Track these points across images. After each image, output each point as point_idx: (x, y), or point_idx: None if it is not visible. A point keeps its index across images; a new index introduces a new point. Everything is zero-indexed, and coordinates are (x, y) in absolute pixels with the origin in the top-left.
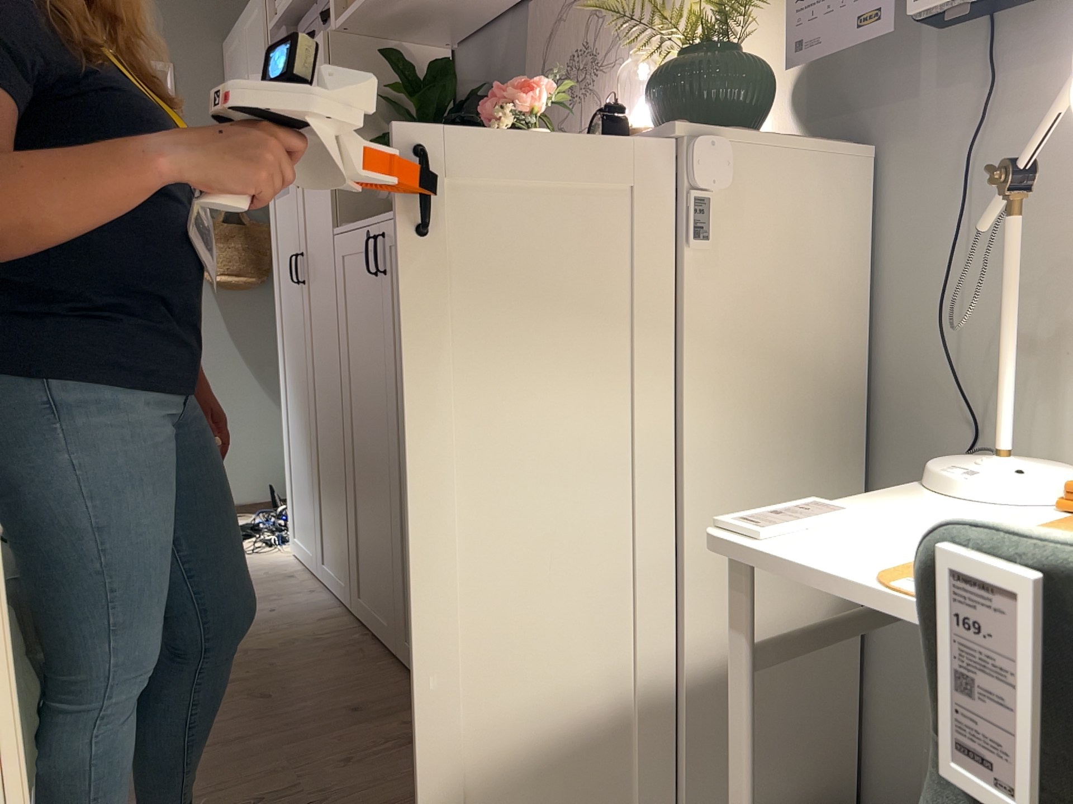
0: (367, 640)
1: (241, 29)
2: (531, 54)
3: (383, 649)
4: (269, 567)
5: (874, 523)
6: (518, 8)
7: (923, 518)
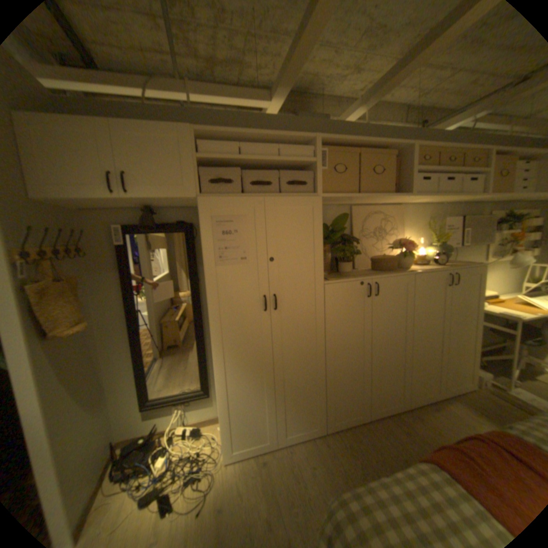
0: (350, 431)
1: (115, 131)
2: (353, 222)
3: (357, 426)
4: (240, 477)
5: (499, 312)
6: (340, 205)
7: (492, 310)
